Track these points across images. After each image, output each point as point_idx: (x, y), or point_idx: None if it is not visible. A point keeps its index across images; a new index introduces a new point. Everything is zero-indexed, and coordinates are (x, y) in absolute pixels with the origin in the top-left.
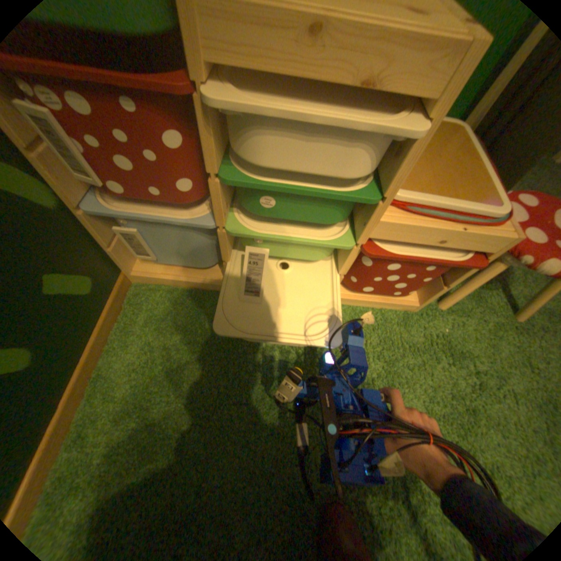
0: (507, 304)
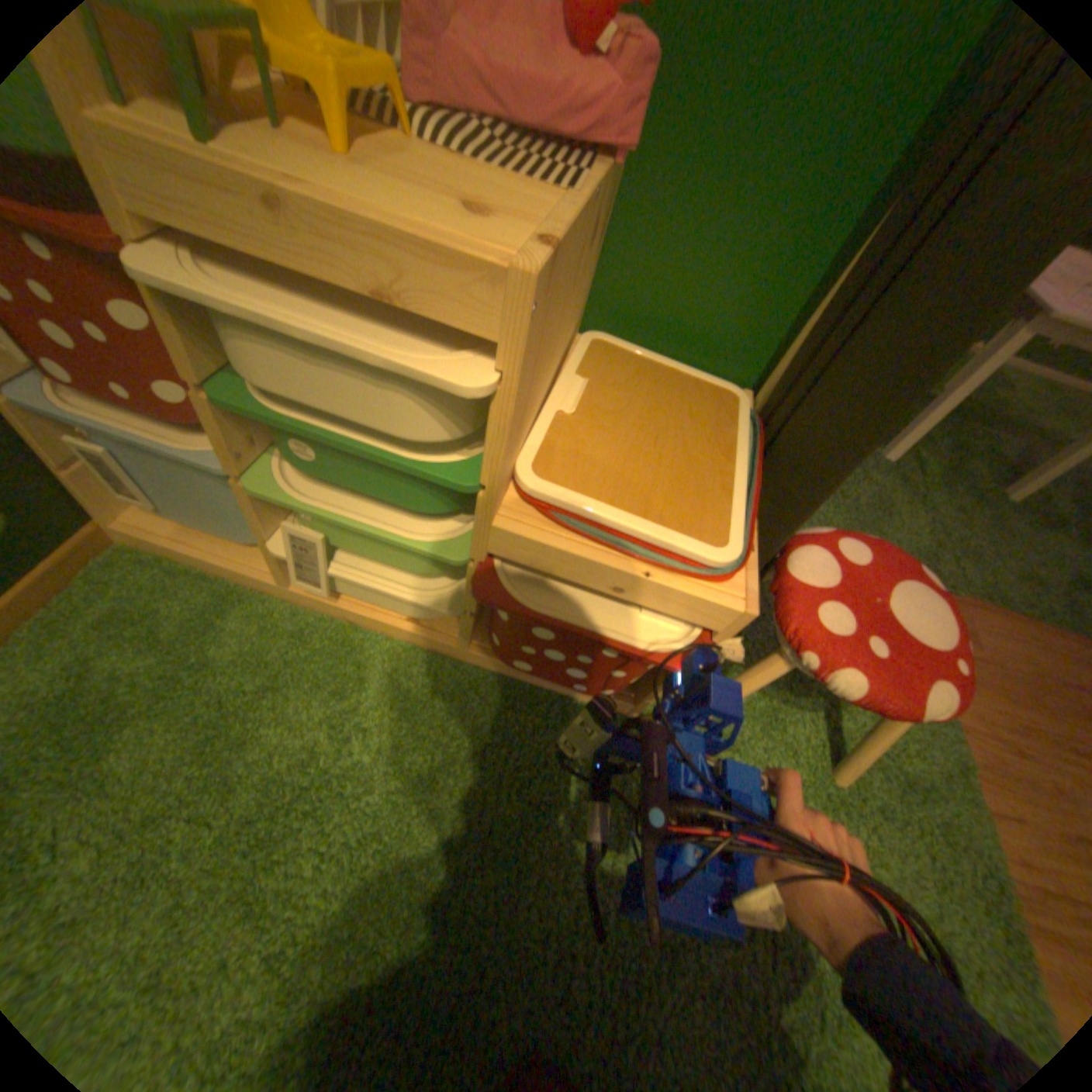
0: (828, 747)
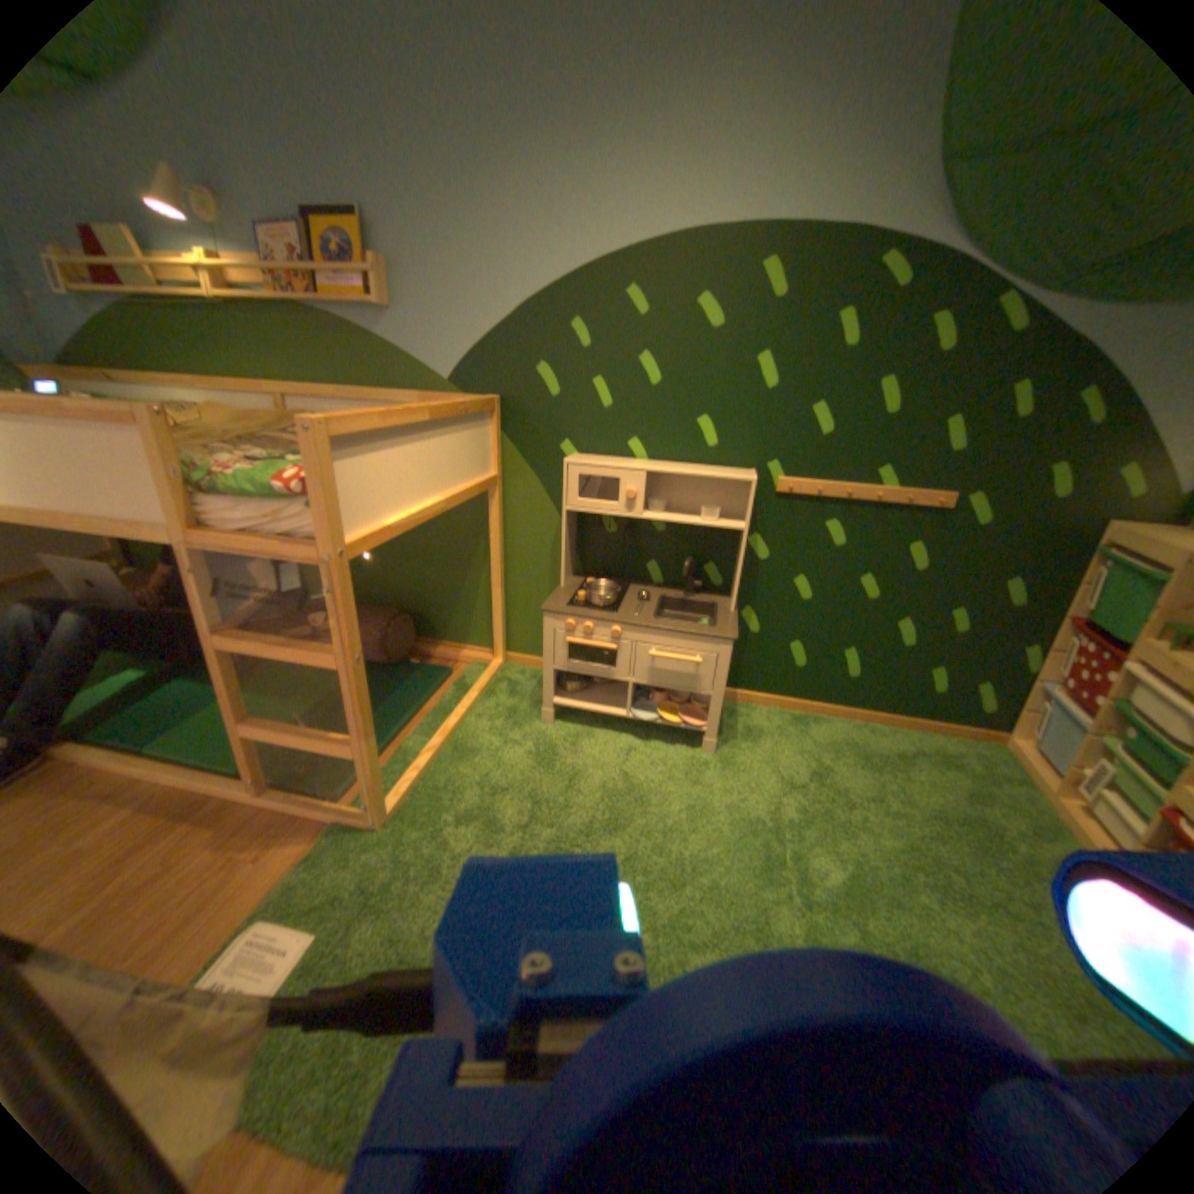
0: None
